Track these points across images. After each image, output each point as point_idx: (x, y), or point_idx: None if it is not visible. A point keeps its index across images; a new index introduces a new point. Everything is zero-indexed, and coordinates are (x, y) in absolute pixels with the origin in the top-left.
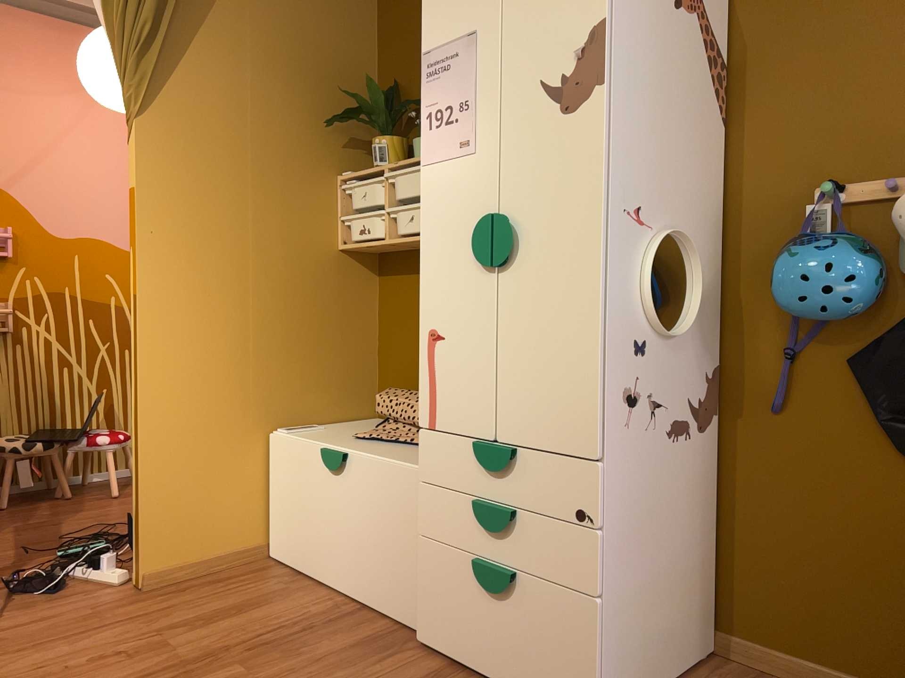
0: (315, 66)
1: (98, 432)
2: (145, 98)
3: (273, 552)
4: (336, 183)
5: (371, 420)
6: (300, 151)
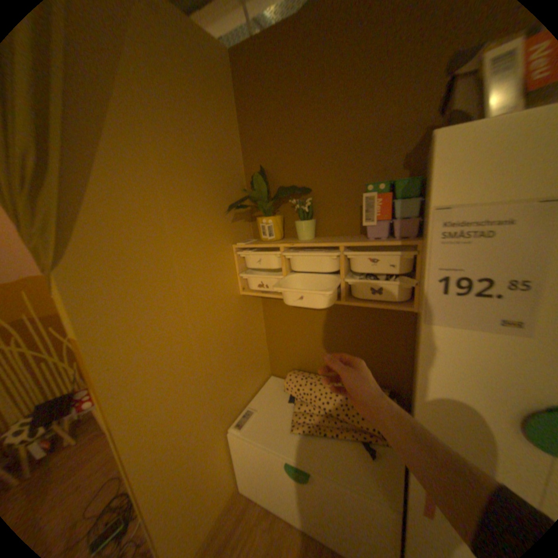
0: (204, 162)
1: (82, 400)
2: (55, 246)
3: (242, 491)
4: (233, 250)
5: (272, 381)
6: (207, 237)
